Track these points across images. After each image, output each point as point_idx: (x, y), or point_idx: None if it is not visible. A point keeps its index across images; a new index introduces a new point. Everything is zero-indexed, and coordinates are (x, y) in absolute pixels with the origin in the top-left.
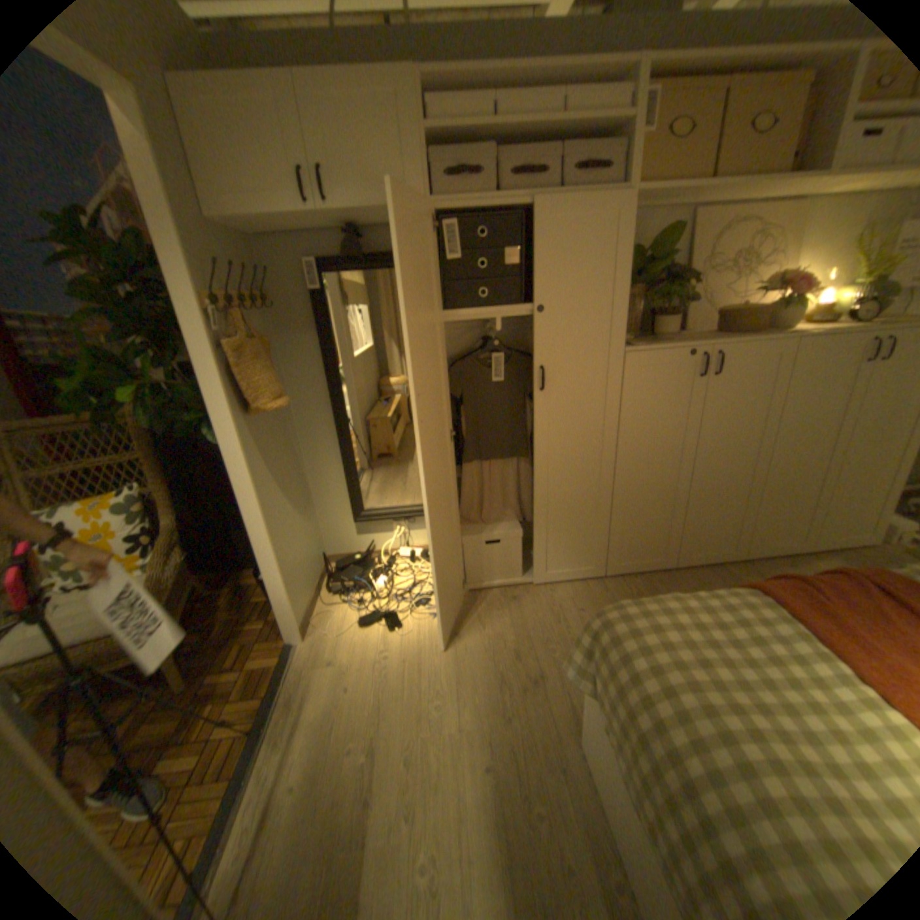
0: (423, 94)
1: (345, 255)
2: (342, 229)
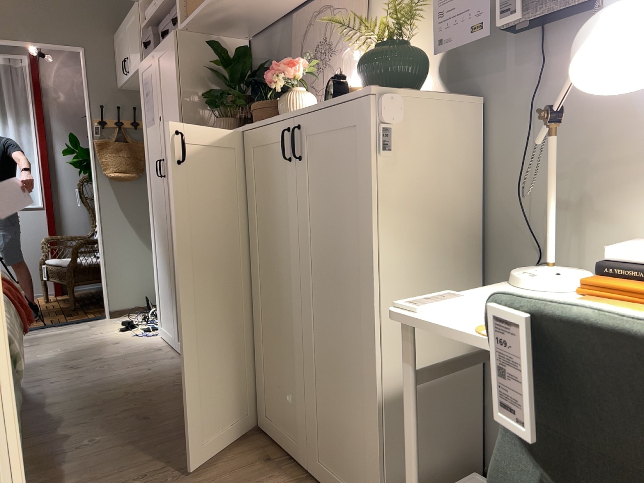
0: (145, 11)
1: None
2: None
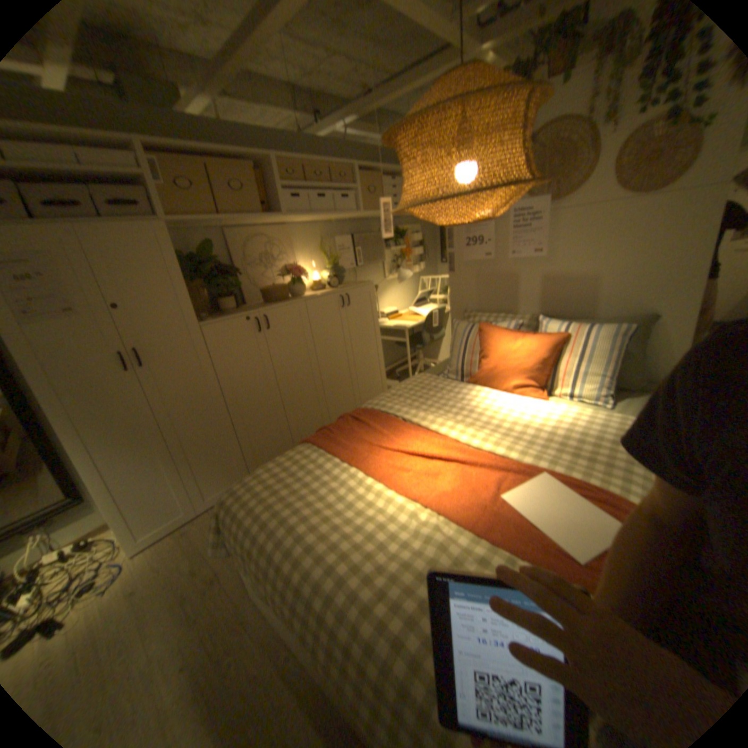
0: None
1: None
2: None
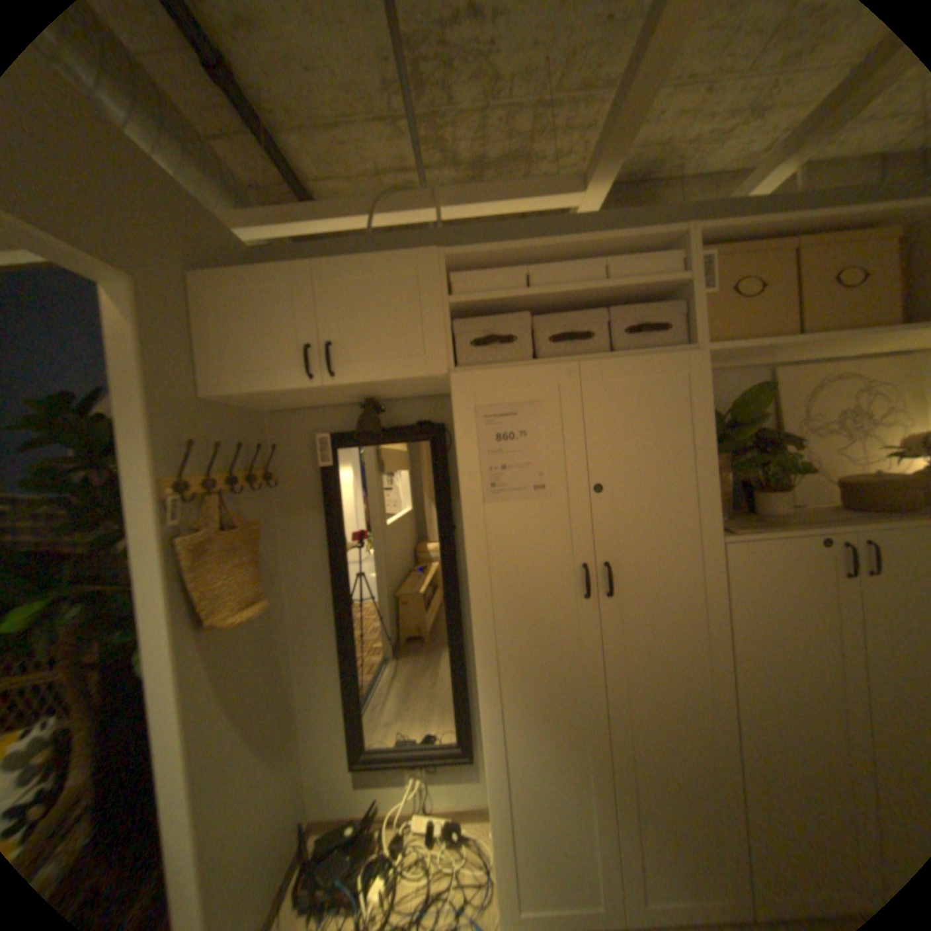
0: (449, 273)
1: (365, 429)
2: (364, 403)
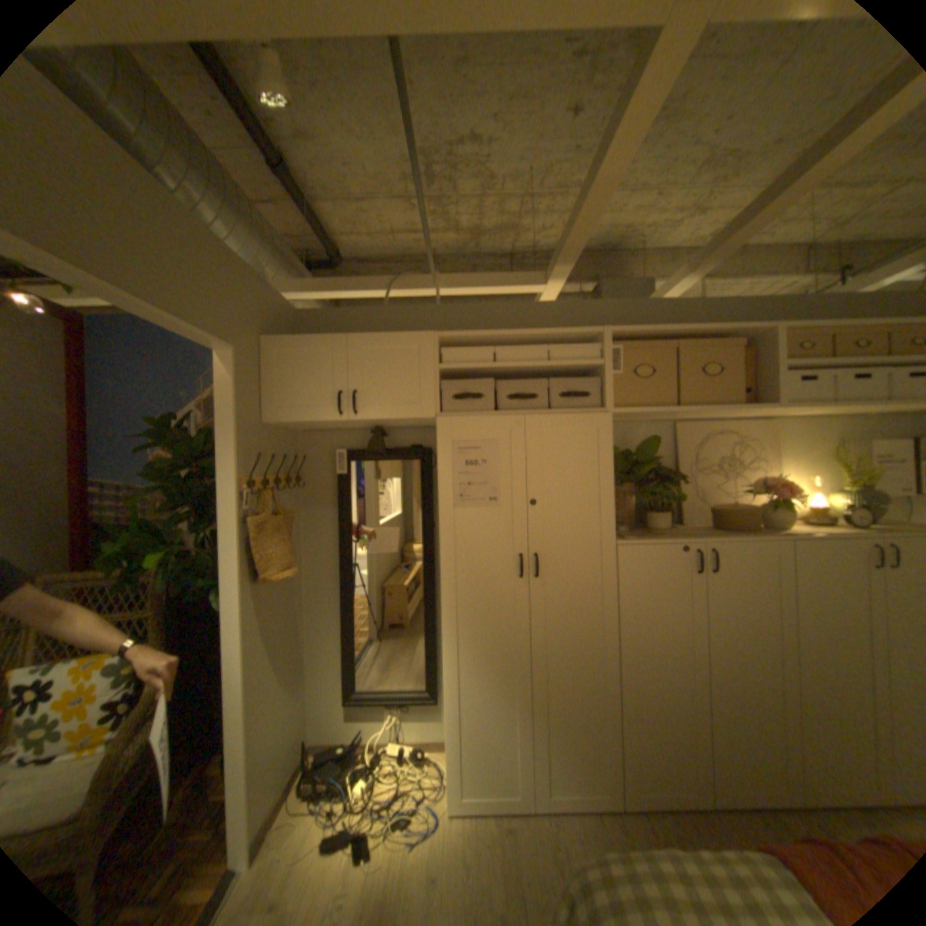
0: (440, 348)
1: (372, 448)
2: (373, 429)
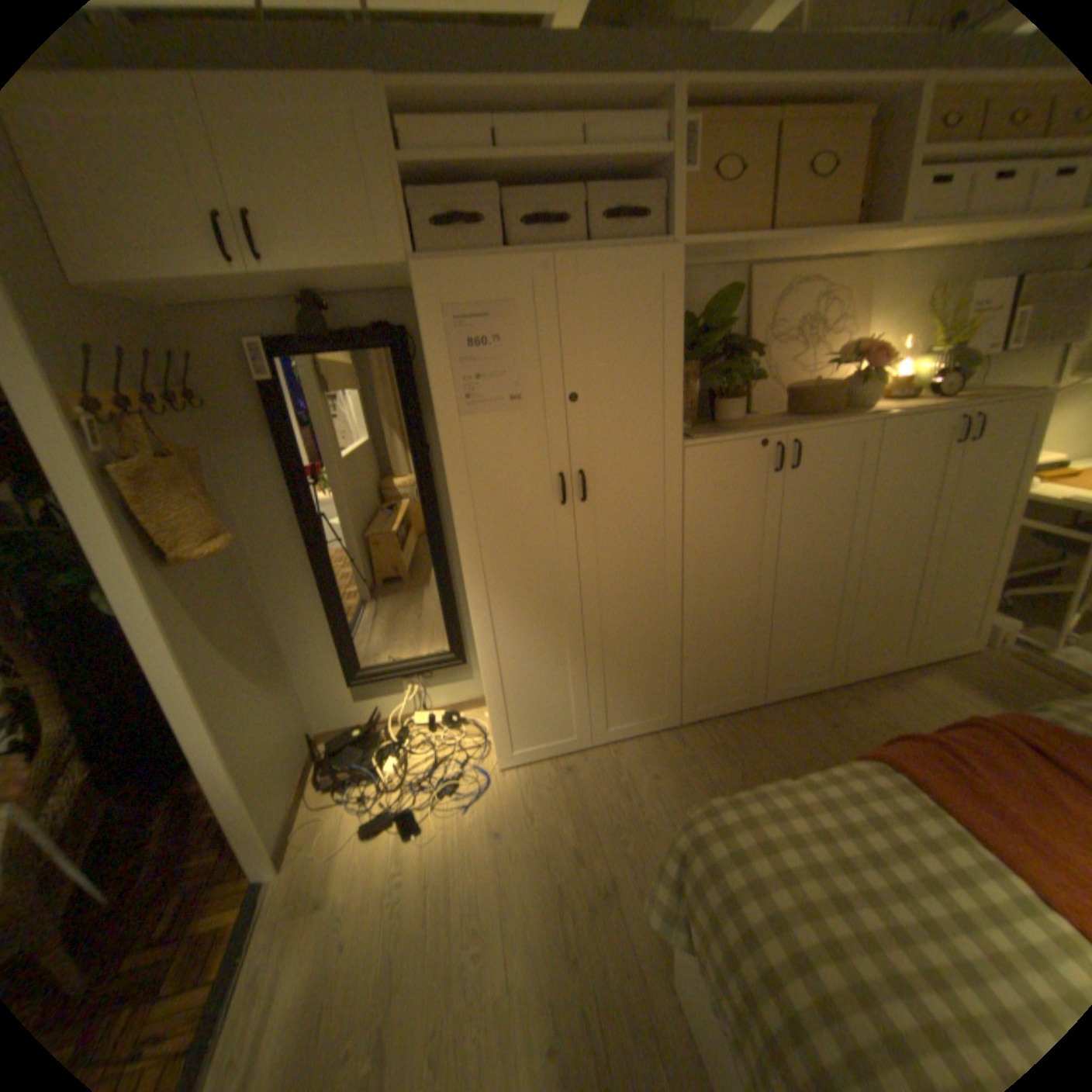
0: (393, 115)
1: (305, 333)
2: (298, 297)
